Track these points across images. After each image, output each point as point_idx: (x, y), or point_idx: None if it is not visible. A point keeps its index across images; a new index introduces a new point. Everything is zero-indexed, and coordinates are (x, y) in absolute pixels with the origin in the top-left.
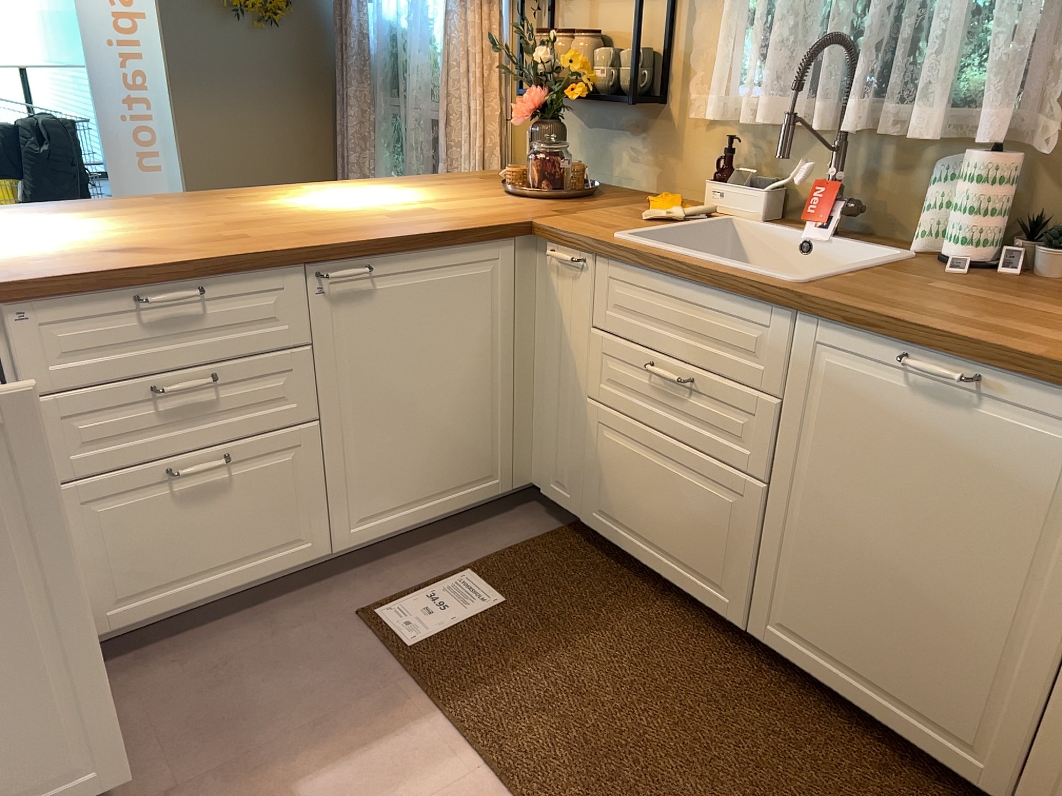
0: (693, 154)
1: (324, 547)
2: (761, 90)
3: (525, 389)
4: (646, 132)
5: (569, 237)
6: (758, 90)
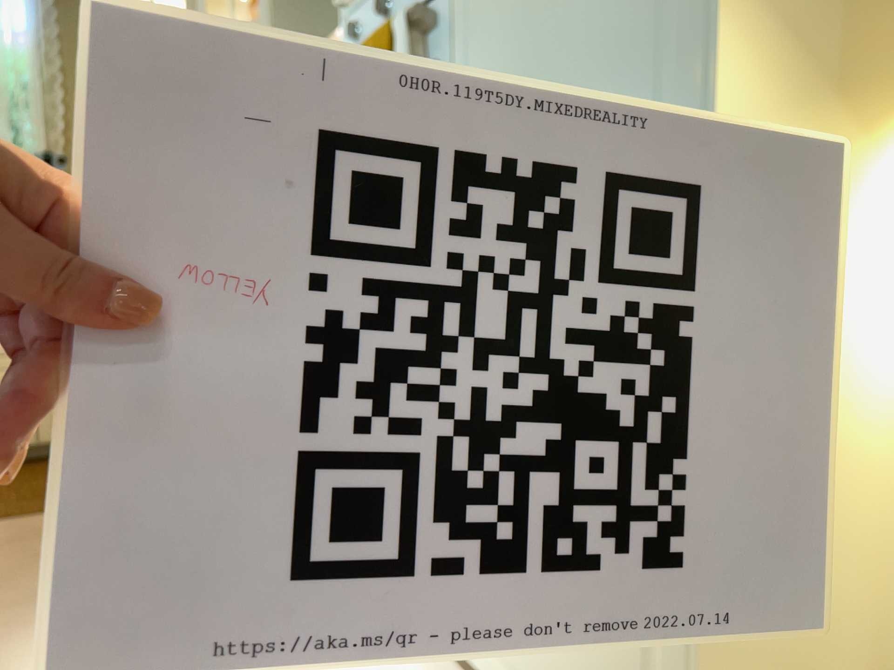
0: None
1: None
2: None
3: None
4: None
5: None
6: None
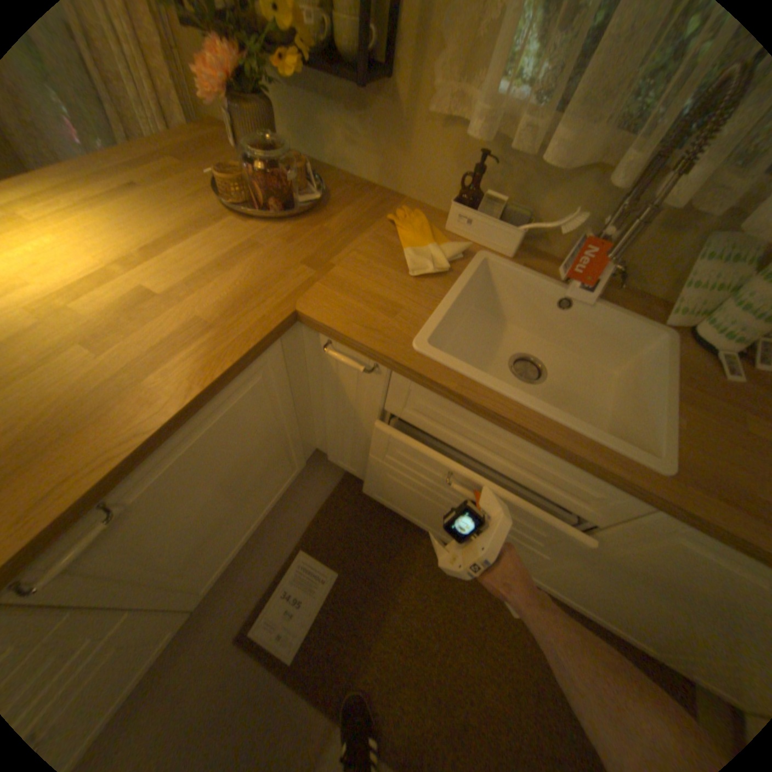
0: (427, 150)
1: (182, 622)
2: (552, 97)
3: (306, 416)
4: (367, 107)
5: (358, 345)
6: (552, 101)
